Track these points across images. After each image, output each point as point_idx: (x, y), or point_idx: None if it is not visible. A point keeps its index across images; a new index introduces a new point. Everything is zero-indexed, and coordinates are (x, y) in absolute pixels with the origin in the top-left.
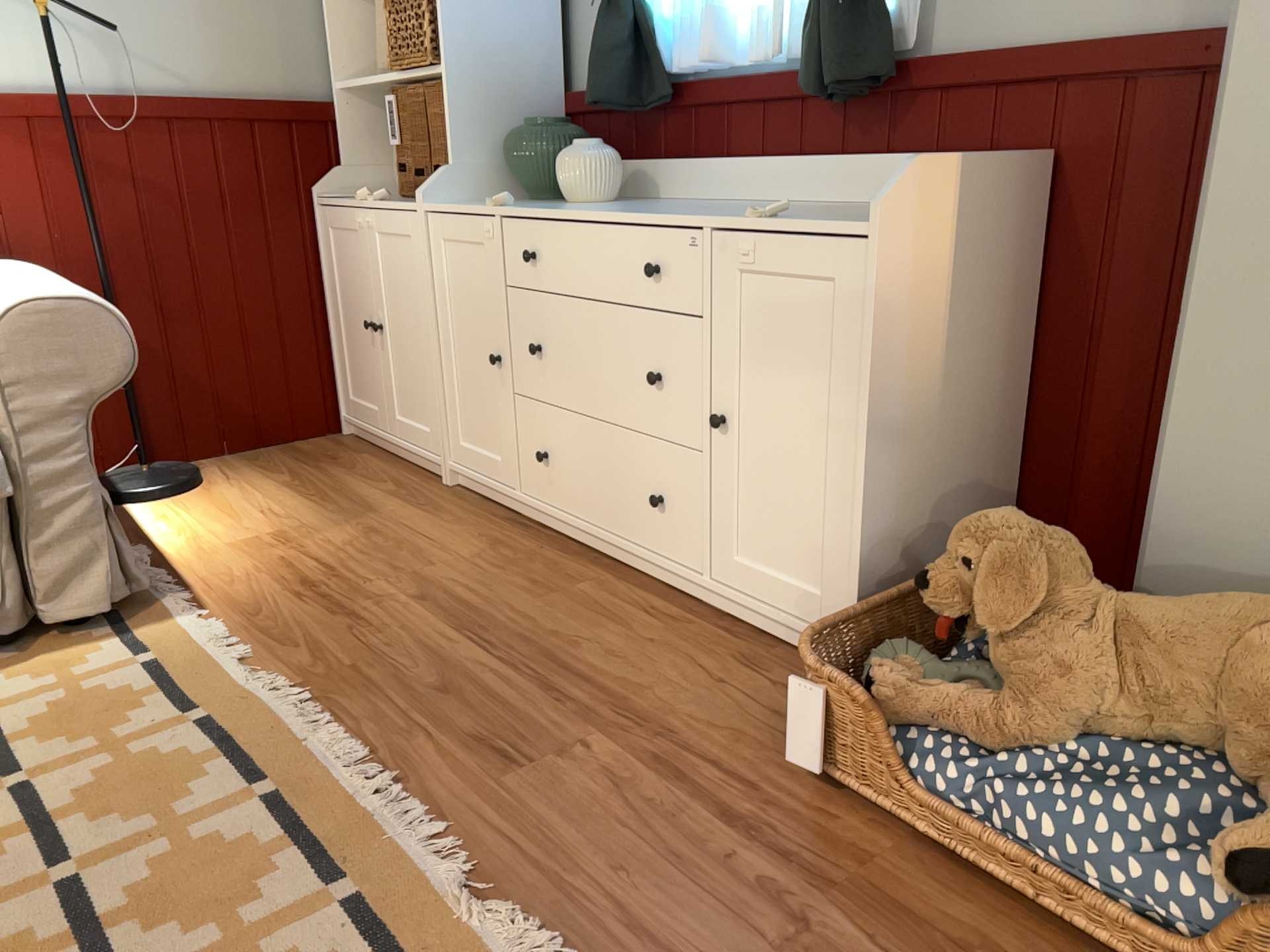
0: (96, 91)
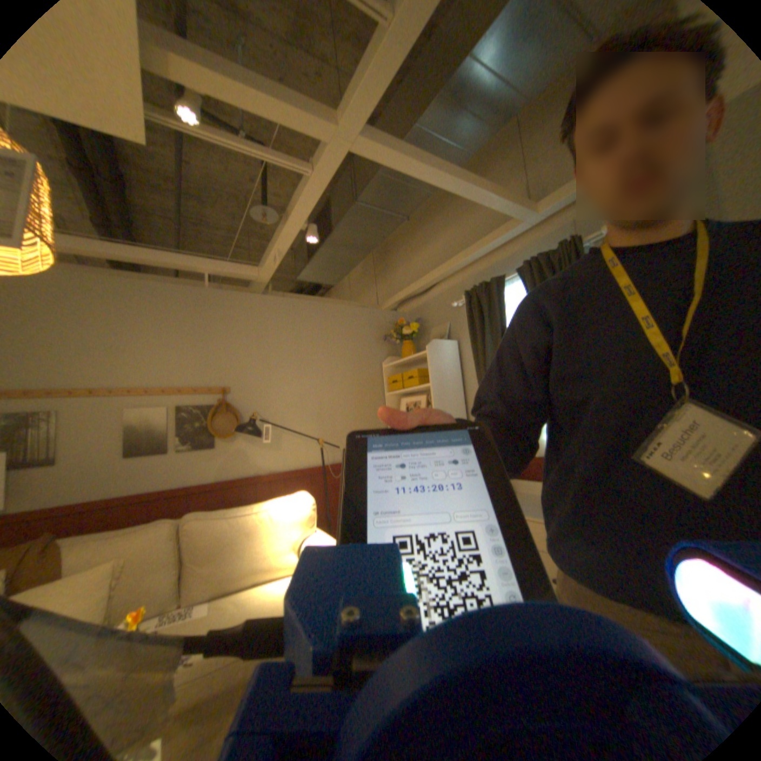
0: (327, 462)
